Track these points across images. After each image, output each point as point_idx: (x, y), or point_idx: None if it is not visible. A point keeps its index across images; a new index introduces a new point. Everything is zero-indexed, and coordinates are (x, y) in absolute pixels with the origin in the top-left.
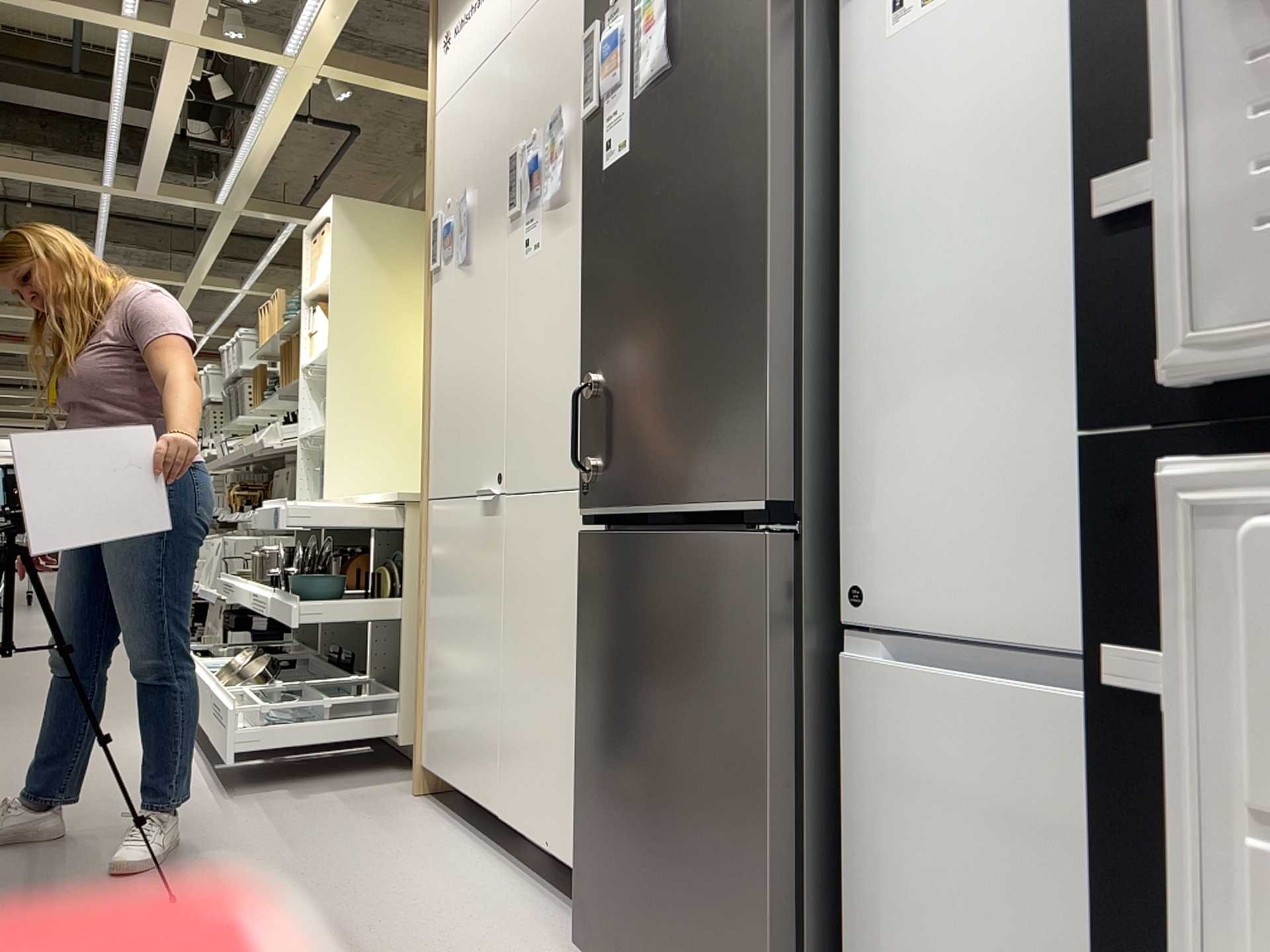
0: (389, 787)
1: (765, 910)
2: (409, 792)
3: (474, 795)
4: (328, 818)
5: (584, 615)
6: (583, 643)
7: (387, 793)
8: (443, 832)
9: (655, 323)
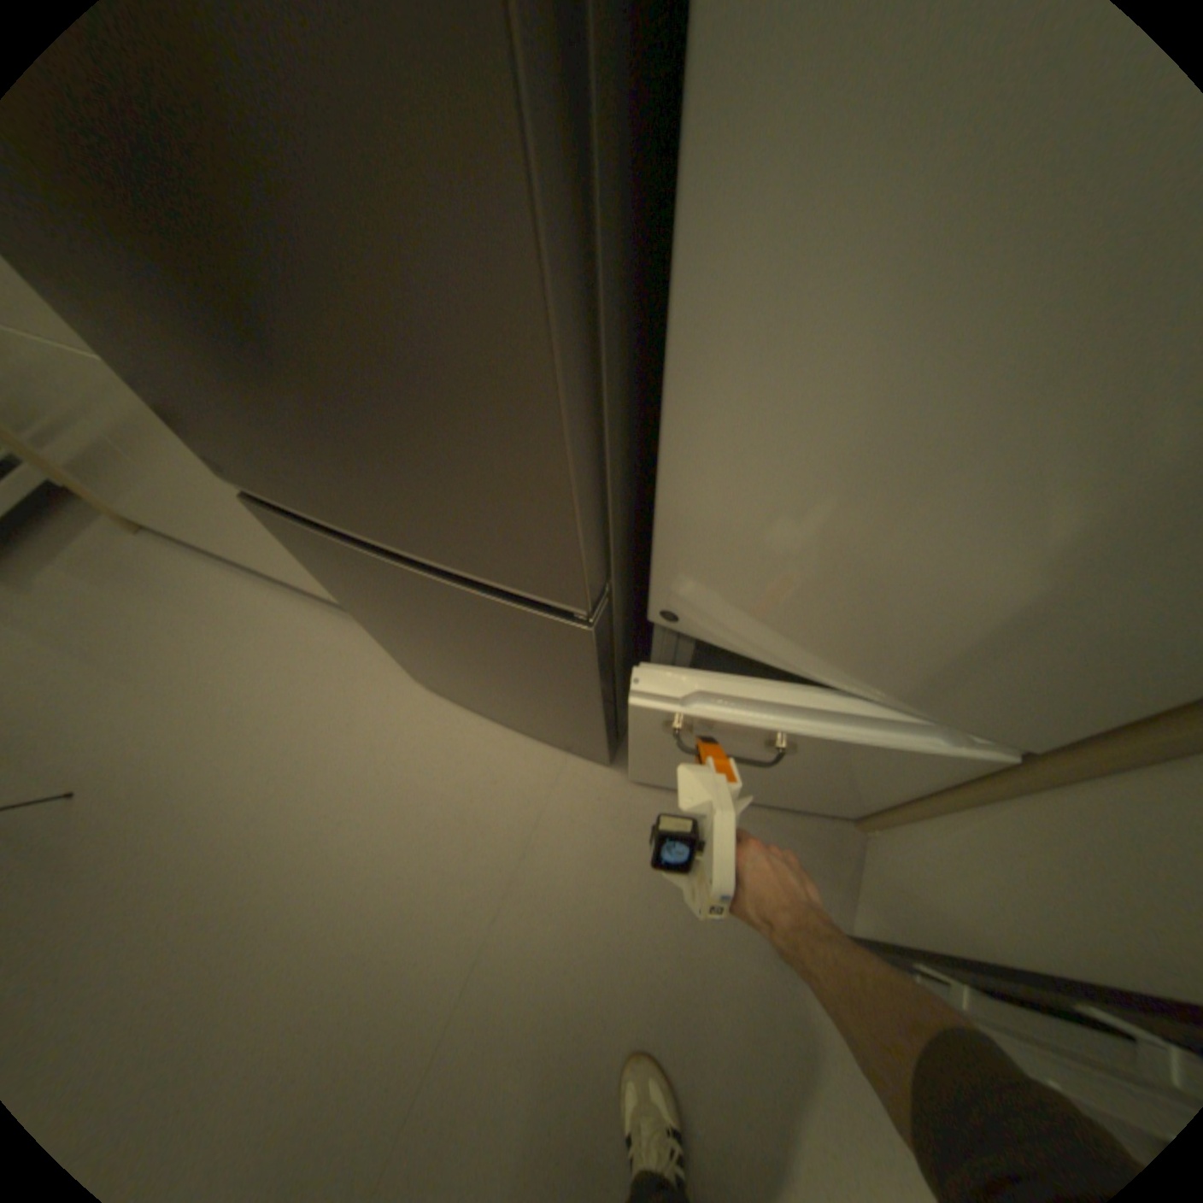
0: (96, 531)
1: (594, 726)
2: (122, 530)
3: (210, 550)
4: (84, 606)
5: (303, 557)
6: (318, 573)
7: (103, 542)
8: (203, 575)
9: (211, 304)
